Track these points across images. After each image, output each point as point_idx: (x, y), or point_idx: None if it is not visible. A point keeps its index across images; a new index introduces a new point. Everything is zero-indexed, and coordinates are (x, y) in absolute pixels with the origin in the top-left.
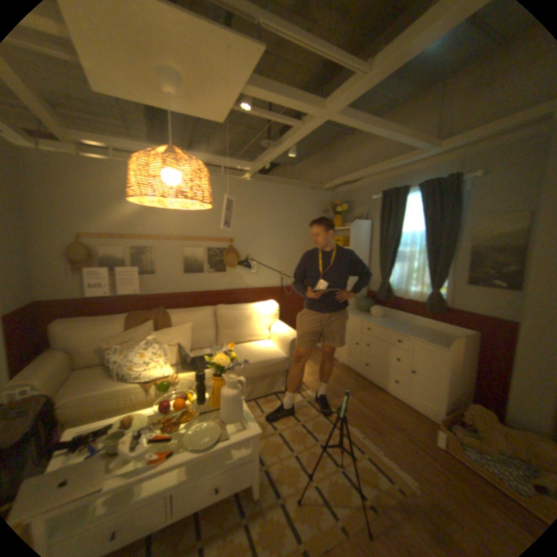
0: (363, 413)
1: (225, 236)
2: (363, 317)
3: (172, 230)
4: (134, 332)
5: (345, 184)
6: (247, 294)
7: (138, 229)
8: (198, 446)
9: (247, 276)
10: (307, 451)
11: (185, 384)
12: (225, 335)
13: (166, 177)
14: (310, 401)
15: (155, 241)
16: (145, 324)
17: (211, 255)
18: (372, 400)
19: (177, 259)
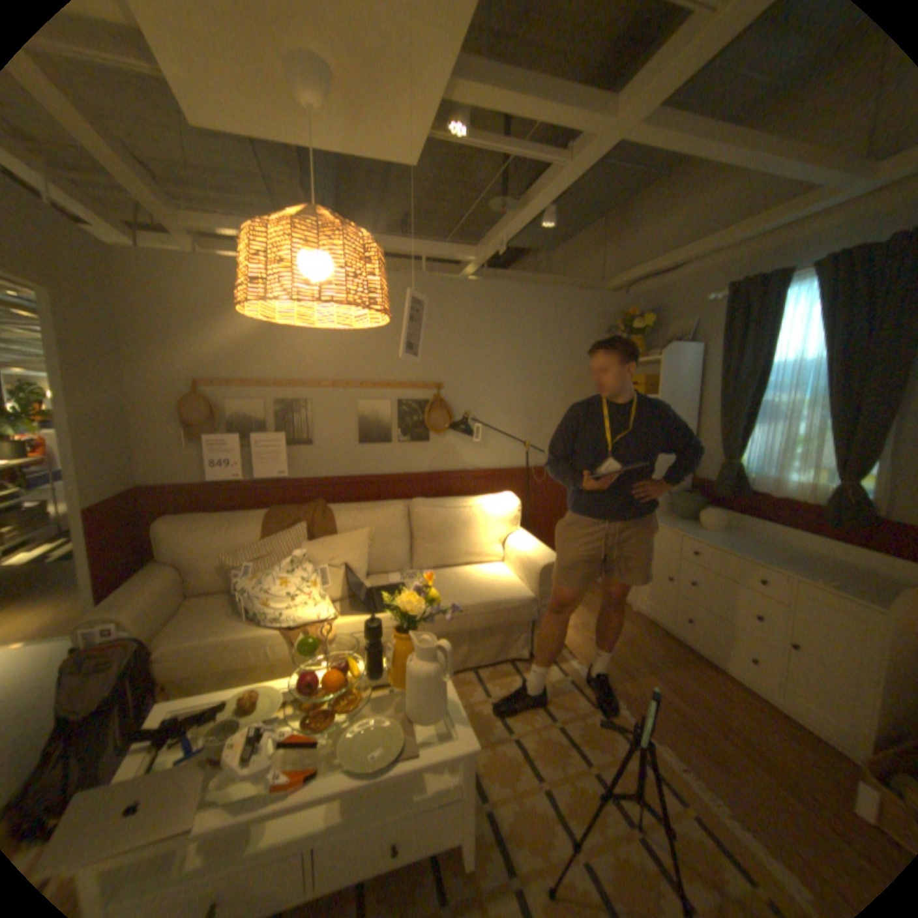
0: (685, 718)
1: (429, 380)
2: (686, 529)
3: (340, 371)
4: (277, 541)
5: (652, 276)
6: (466, 480)
7: (288, 370)
8: (363, 765)
9: (466, 450)
10: (571, 783)
11: (354, 635)
12: (426, 552)
13: (307, 266)
14: (578, 682)
15: (313, 389)
16: (295, 529)
17: (404, 413)
18: (703, 692)
19: (350, 420)
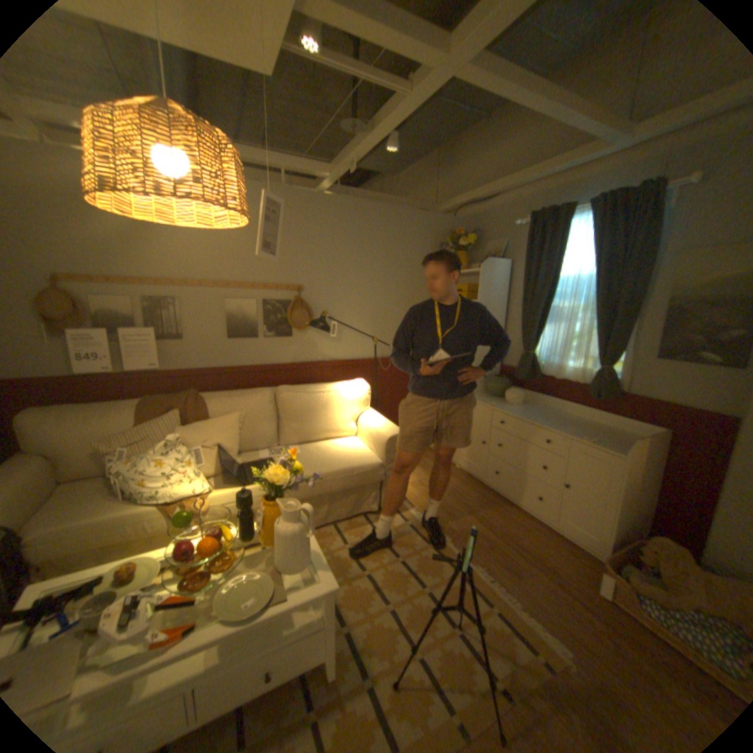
0: (492, 544)
1: (290, 282)
2: (495, 405)
3: (207, 272)
4: (150, 427)
5: (474, 203)
6: (325, 370)
7: (153, 269)
8: (237, 613)
9: (324, 344)
10: (410, 602)
11: (228, 504)
12: (291, 430)
13: (161, 161)
14: (415, 525)
15: (180, 287)
16: (168, 416)
17: (269, 311)
18: (504, 524)
19: (217, 317)
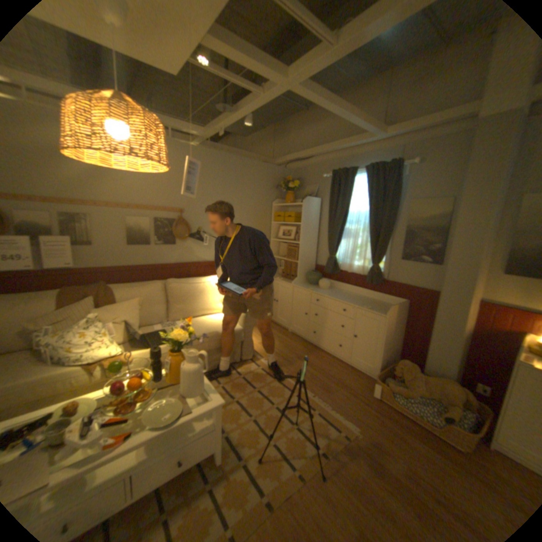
0: (313, 375)
1: (175, 206)
2: (313, 289)
3: (113, 196)
4: (71, 310)
5: (298, 161)
6: (200, 268)
7: (70, 192)
8: (160, 423)
9: (199, 250)
10: (265, 414)
11: (137, 362)
12: (178, 310)
13: (114, 130)
14: (265, 368)
15: (92, 207)
16: (85, 301)
17: (159, 226)
18: (320, 363)
19: (120, 229)
